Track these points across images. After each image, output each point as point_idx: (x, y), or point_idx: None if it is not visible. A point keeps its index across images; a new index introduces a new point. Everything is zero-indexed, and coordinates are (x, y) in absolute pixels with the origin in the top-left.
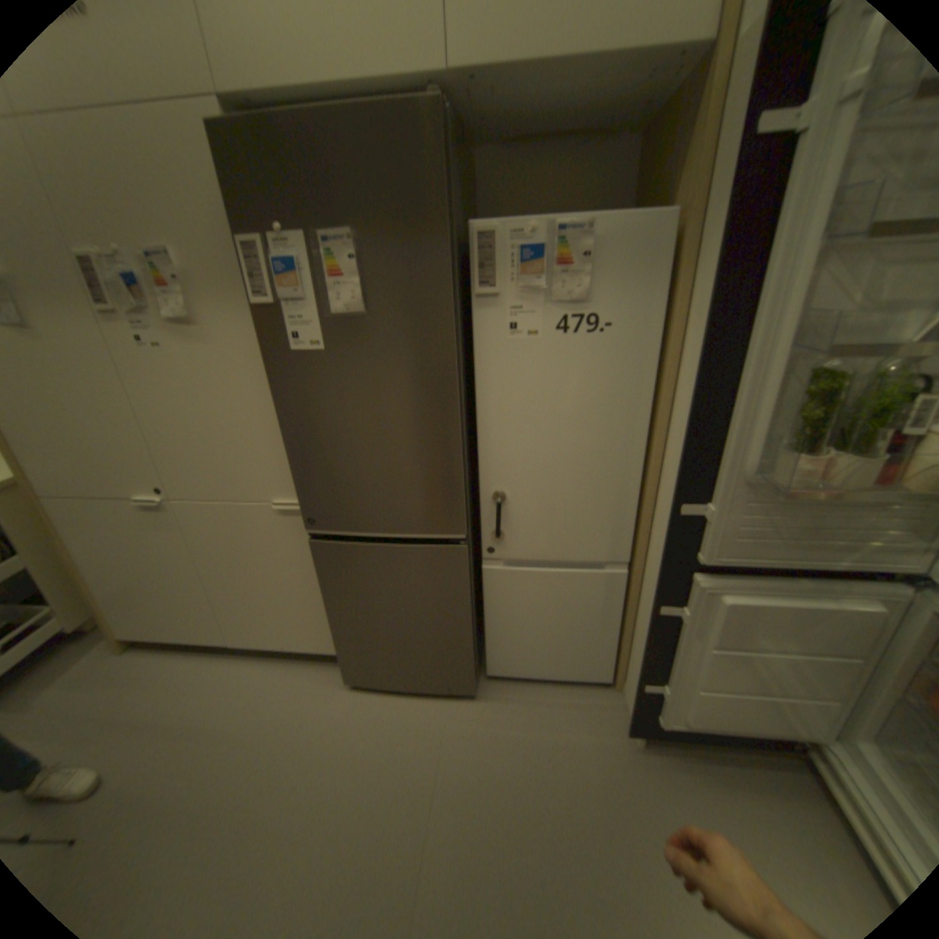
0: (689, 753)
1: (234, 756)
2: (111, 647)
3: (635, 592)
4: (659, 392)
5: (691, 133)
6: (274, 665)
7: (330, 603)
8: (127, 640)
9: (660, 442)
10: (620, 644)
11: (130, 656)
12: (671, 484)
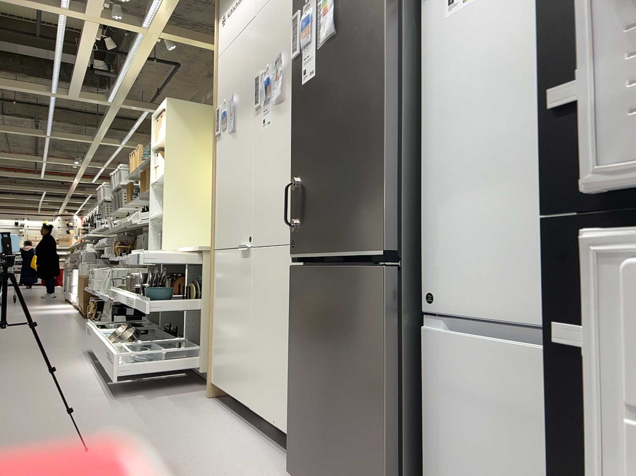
0: None
1: (180, 470)
2: (207, 389)
3: None
4: None
5: None
6: (267, 444)
7: (292, 348)
8: (218, 391)
9: None
10: None
11: (211, 401)
12: None
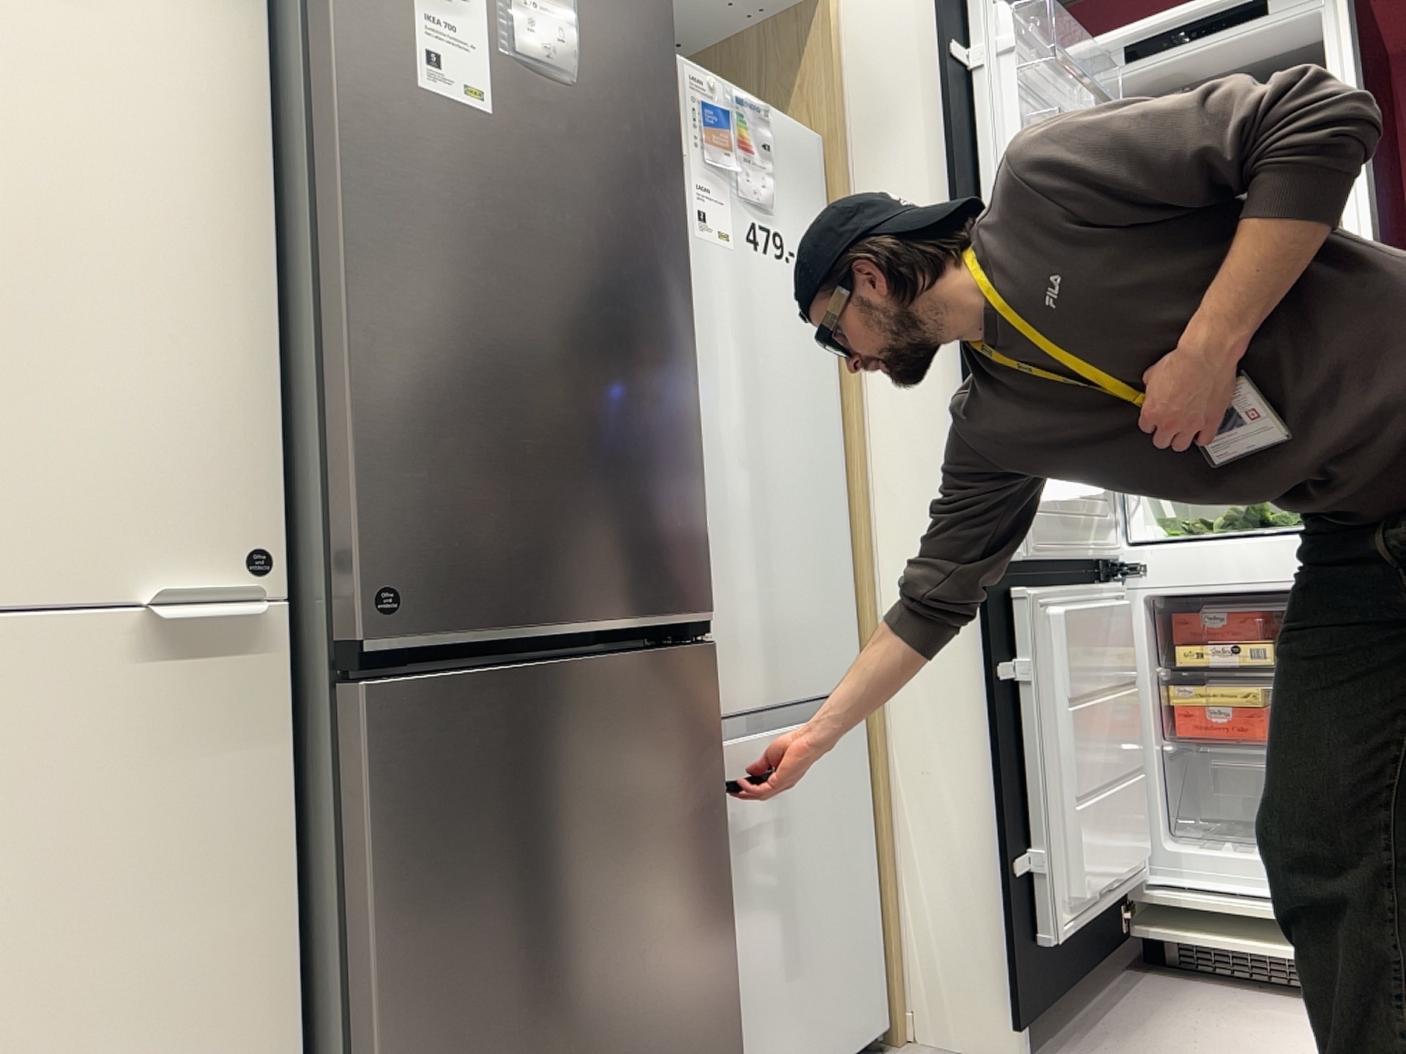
0: (1064, 1030)
1: None
2: None
3: (884, 750)
4: (840, 374)
5: (791, 74)
6: None
7: (396, 974)
8: None
9: (864, 446)
10: (878, 907)
11: None
12: (914, 491)
